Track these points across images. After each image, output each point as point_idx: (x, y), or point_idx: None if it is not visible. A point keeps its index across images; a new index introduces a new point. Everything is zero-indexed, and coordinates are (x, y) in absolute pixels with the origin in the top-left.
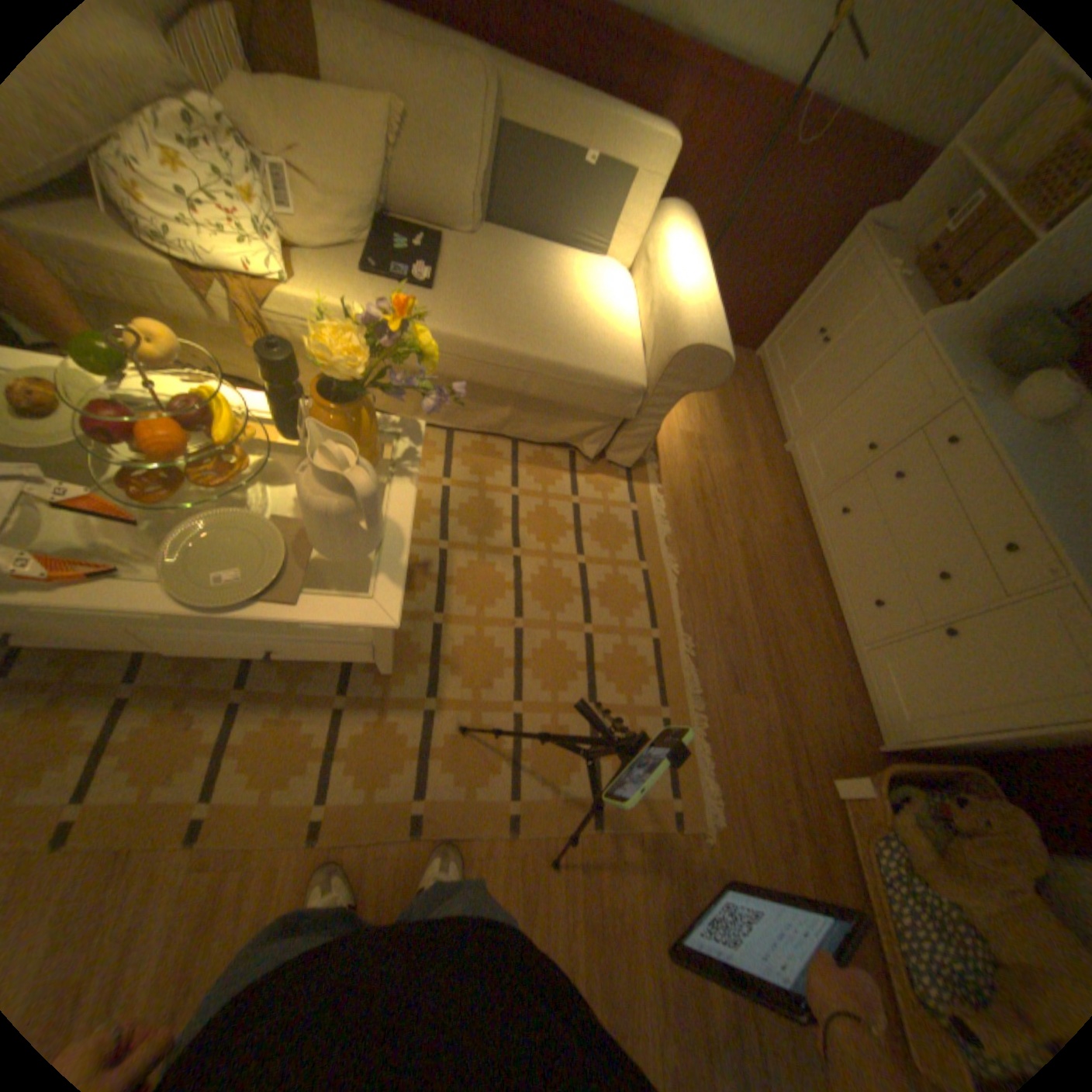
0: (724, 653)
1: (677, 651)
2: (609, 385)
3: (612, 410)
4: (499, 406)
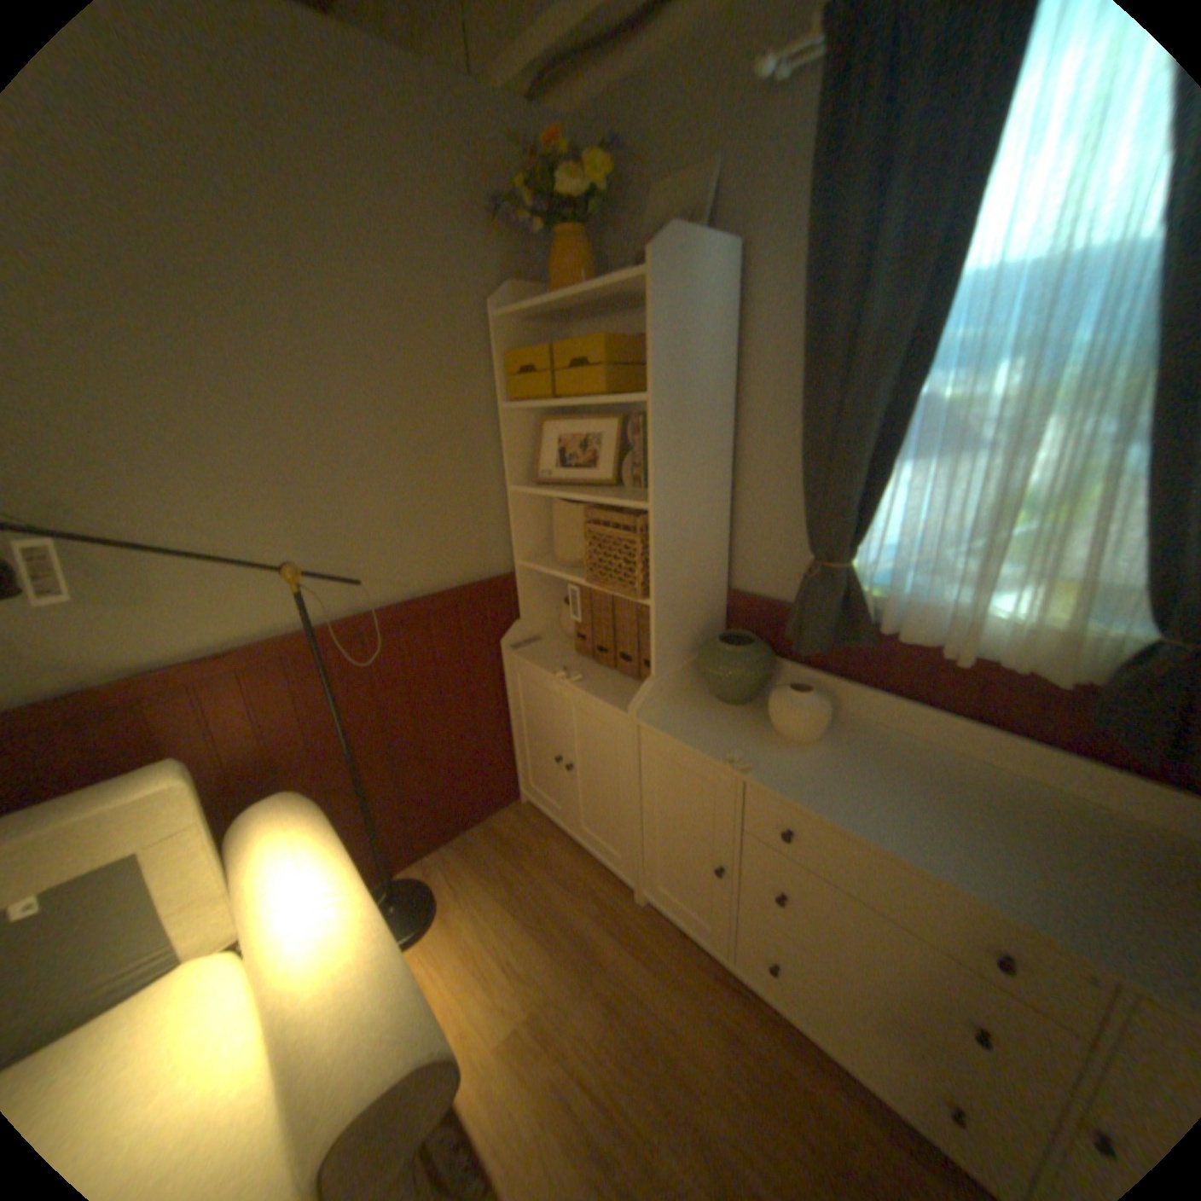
0: None
1: None
2: None
3: None
4: None
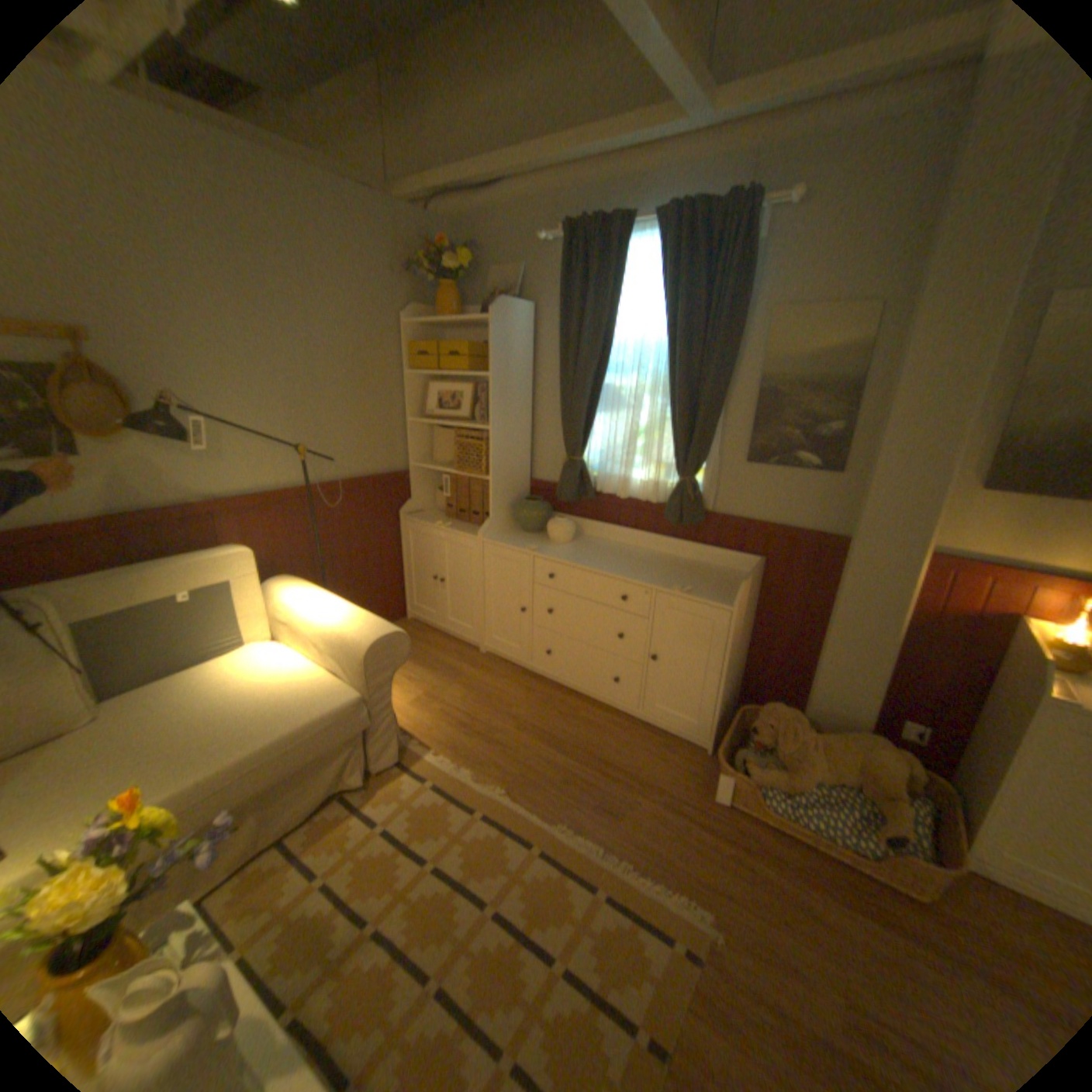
0: (583, 805)
1: (558, 842)
2: (330, 717)
3: (347, 731)
4: (238, 825)
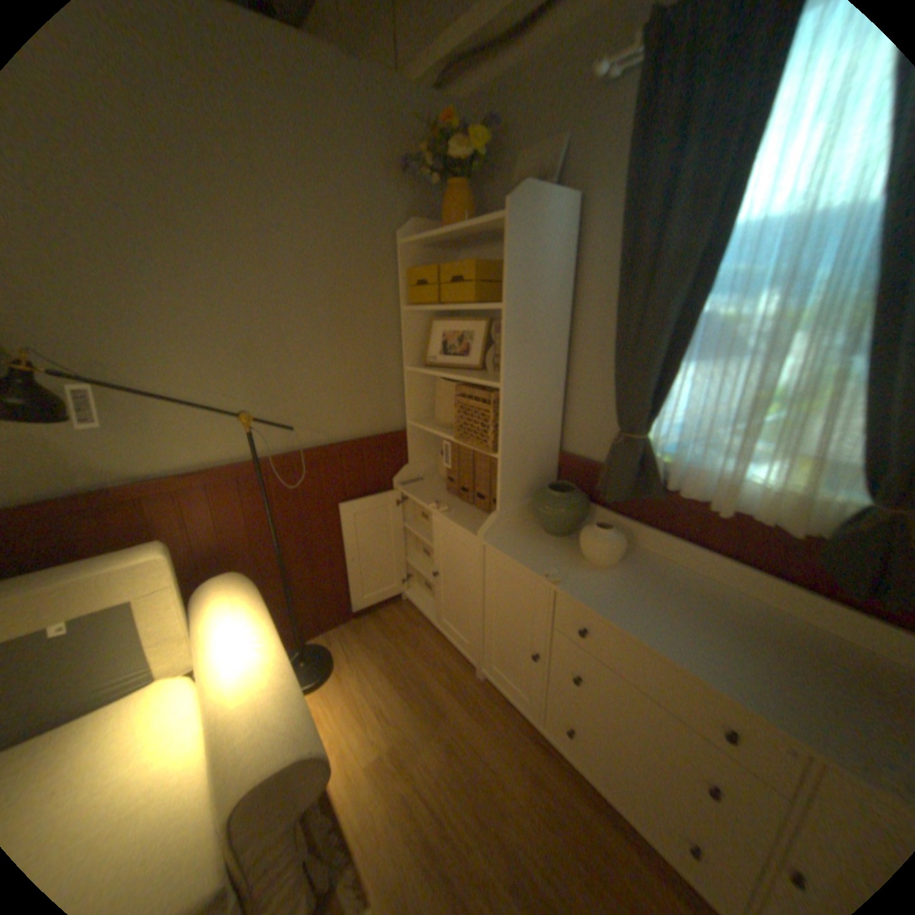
0: None
1: None
2: None
3: None
4: None
